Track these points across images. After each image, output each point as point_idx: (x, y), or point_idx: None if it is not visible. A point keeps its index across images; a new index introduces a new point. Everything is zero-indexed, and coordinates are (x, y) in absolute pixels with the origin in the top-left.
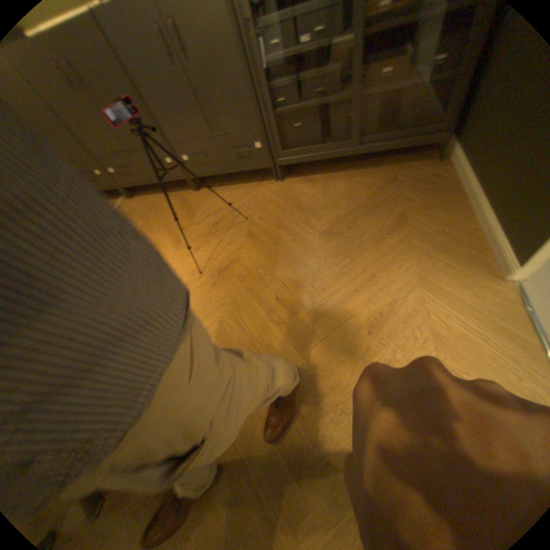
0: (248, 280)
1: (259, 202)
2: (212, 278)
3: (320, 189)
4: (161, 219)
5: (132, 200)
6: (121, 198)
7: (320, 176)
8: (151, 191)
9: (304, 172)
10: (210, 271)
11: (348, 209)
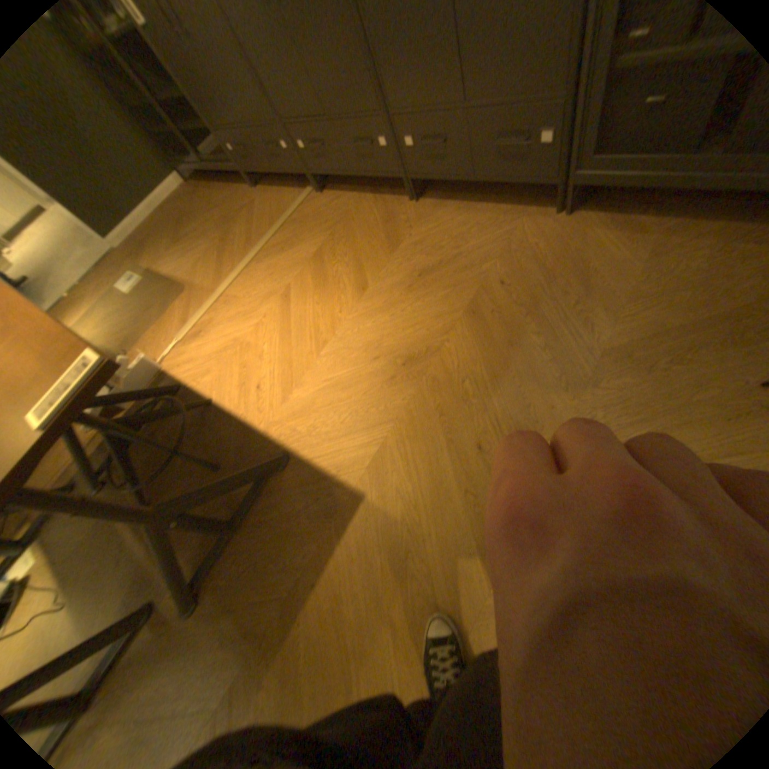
0: (444, 396)
1: (510, 252)
2: (392, 371)
3: (647, 254)
4: (351, 241)
5: (322, 196)
6: (310, 190)
7: (656, 224)
8: (350, 186)
9: (624, 207)
10: (392, 357)
11: (692, 319)
